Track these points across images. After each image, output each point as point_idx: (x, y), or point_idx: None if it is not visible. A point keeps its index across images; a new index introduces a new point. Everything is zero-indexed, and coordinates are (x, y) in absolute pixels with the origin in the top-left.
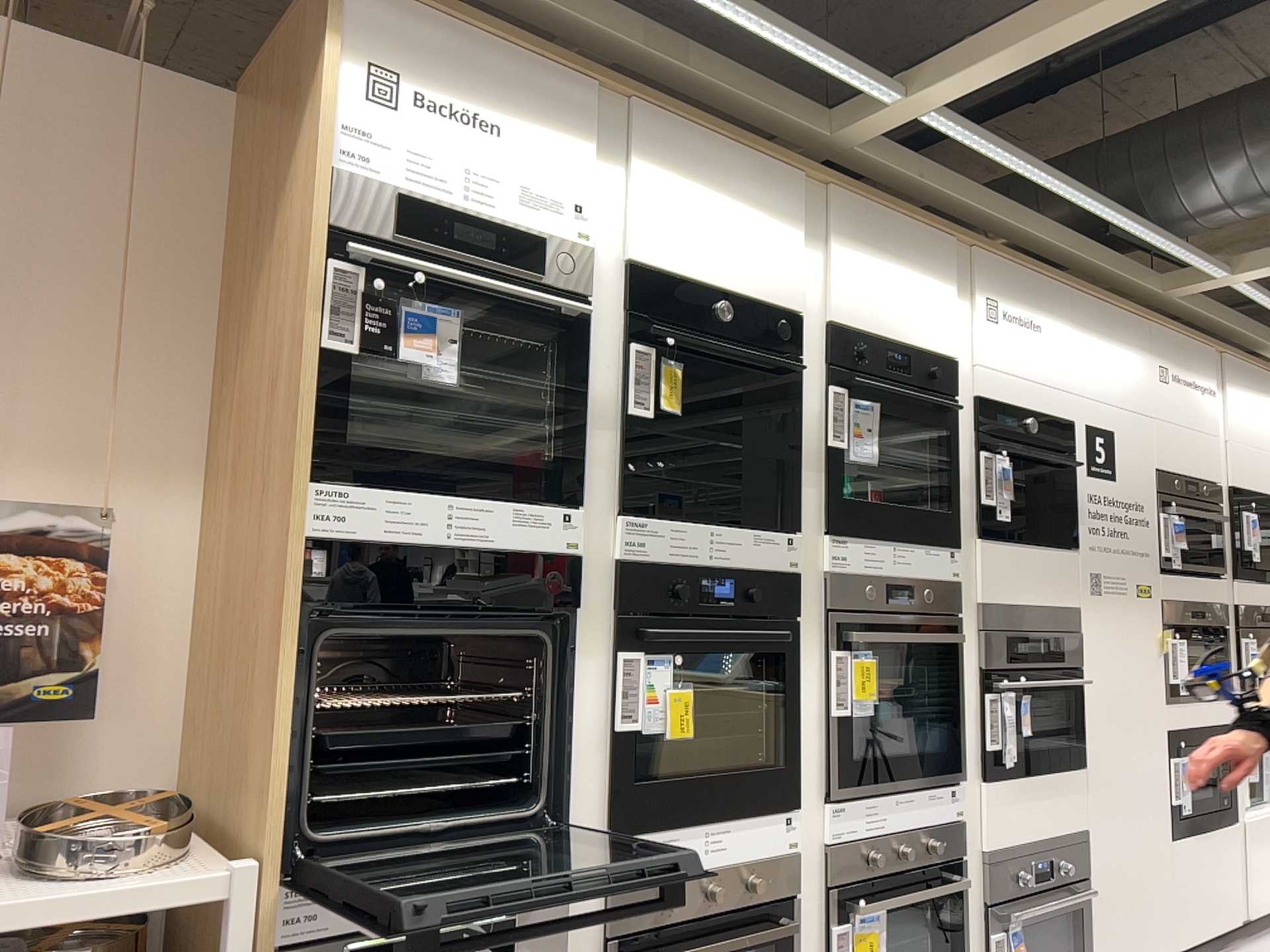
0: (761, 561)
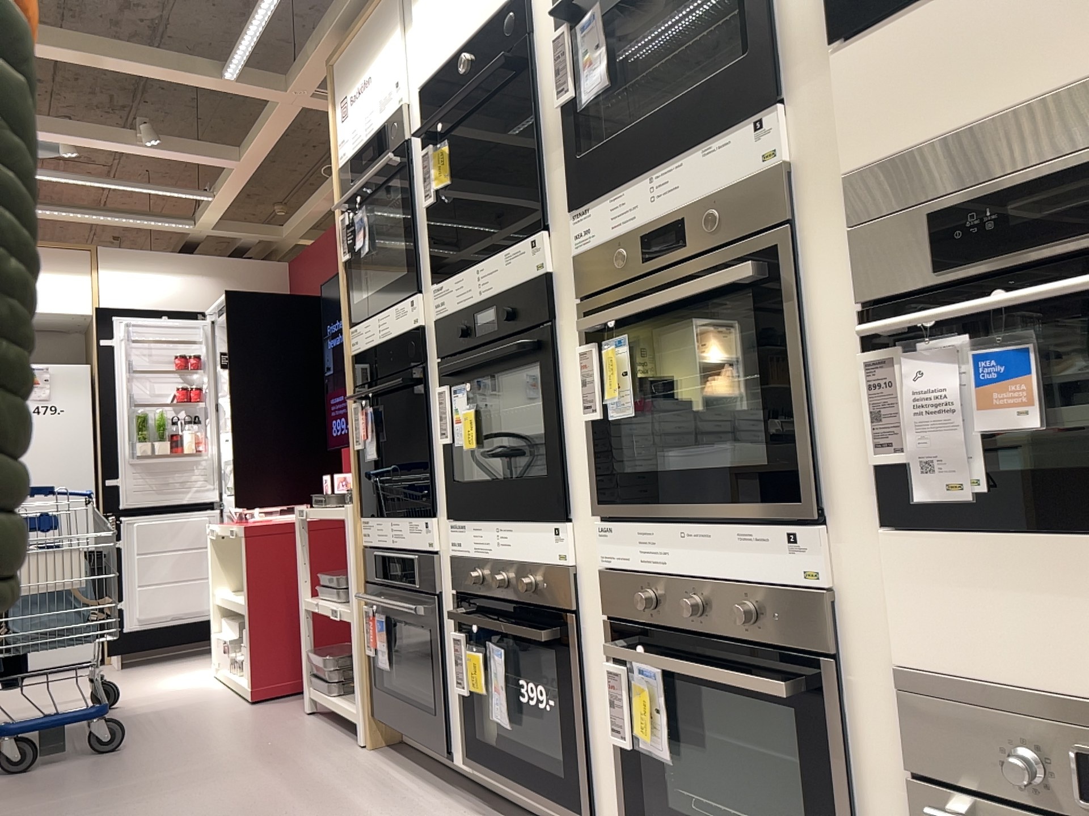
0: (516, 277)
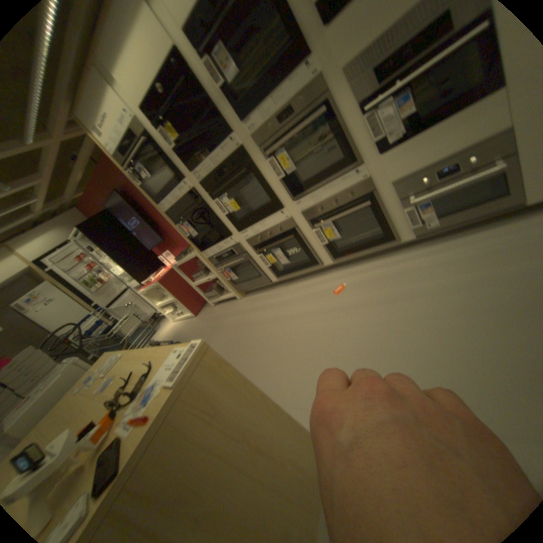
0: (229, 150)
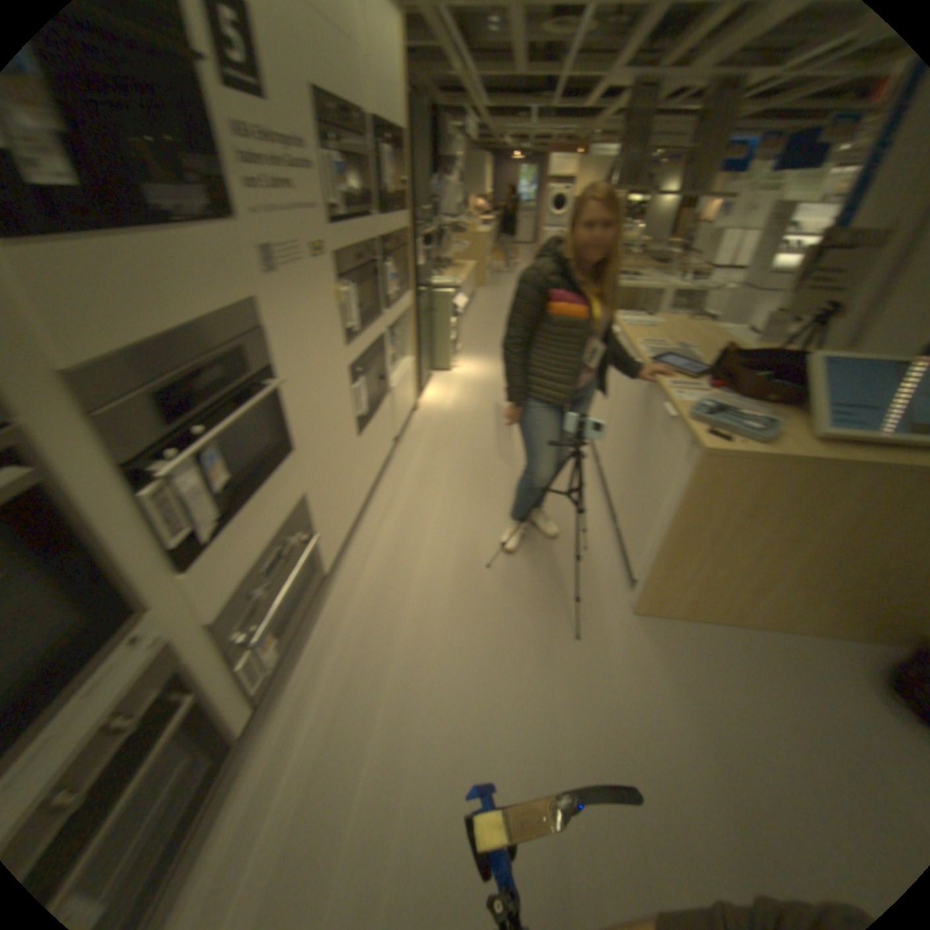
0: None
